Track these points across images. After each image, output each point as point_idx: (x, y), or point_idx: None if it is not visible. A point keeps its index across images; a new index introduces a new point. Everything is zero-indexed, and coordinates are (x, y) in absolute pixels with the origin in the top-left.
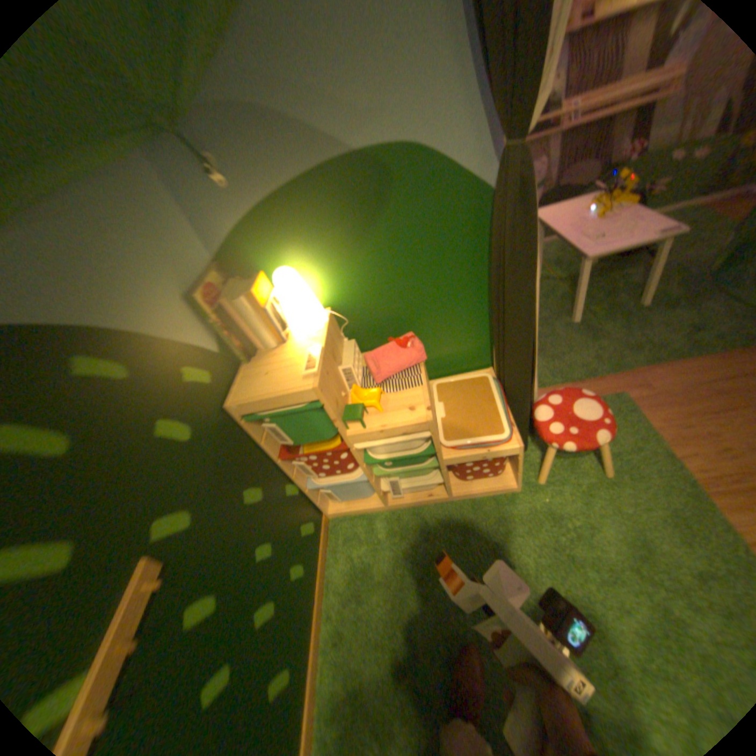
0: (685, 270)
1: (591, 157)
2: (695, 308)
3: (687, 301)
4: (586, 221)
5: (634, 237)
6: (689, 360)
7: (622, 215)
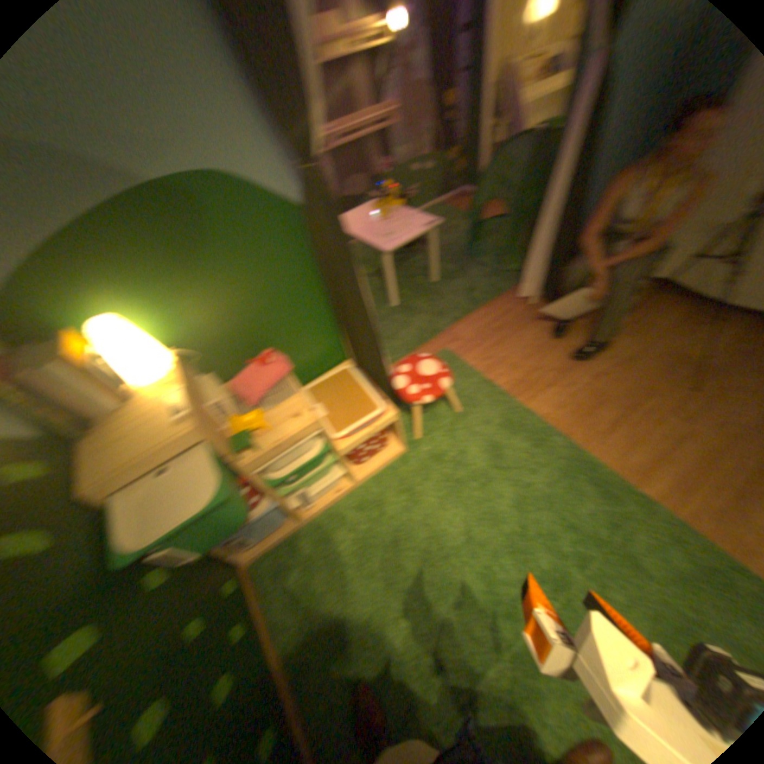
0: (451, 250)
1: (360, 171)
2: (465, 275)
3: (459, 272)
4: (376, 223)
5: (413, 231)
6: (475, 312)
7: (398, 215)
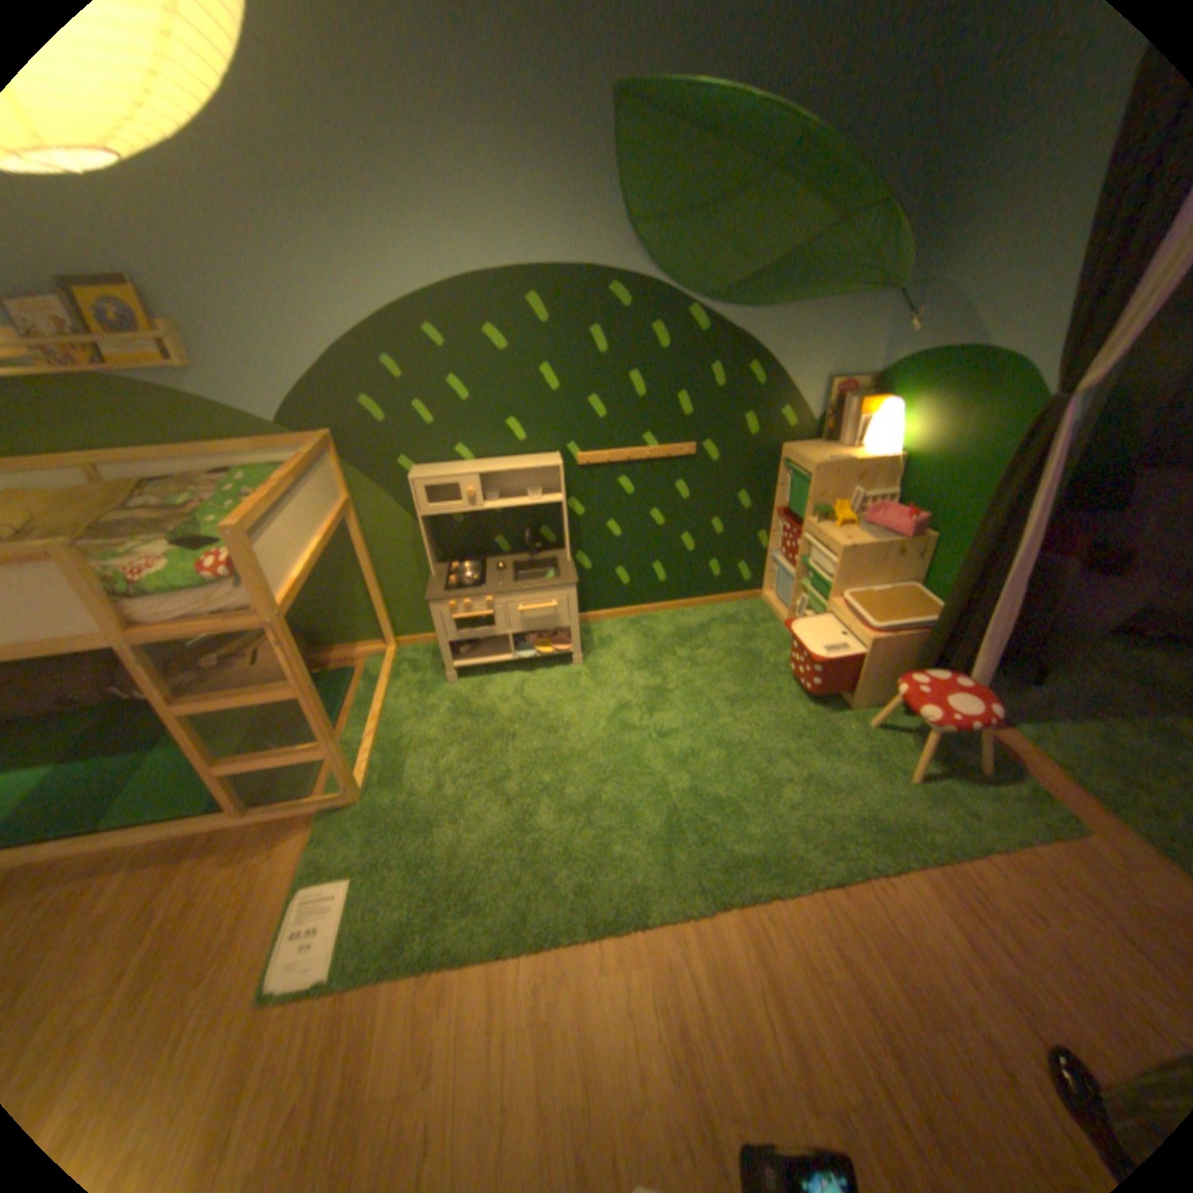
0: None
1: None
2: None
3: None
4: None
5: None
6: None
7: None
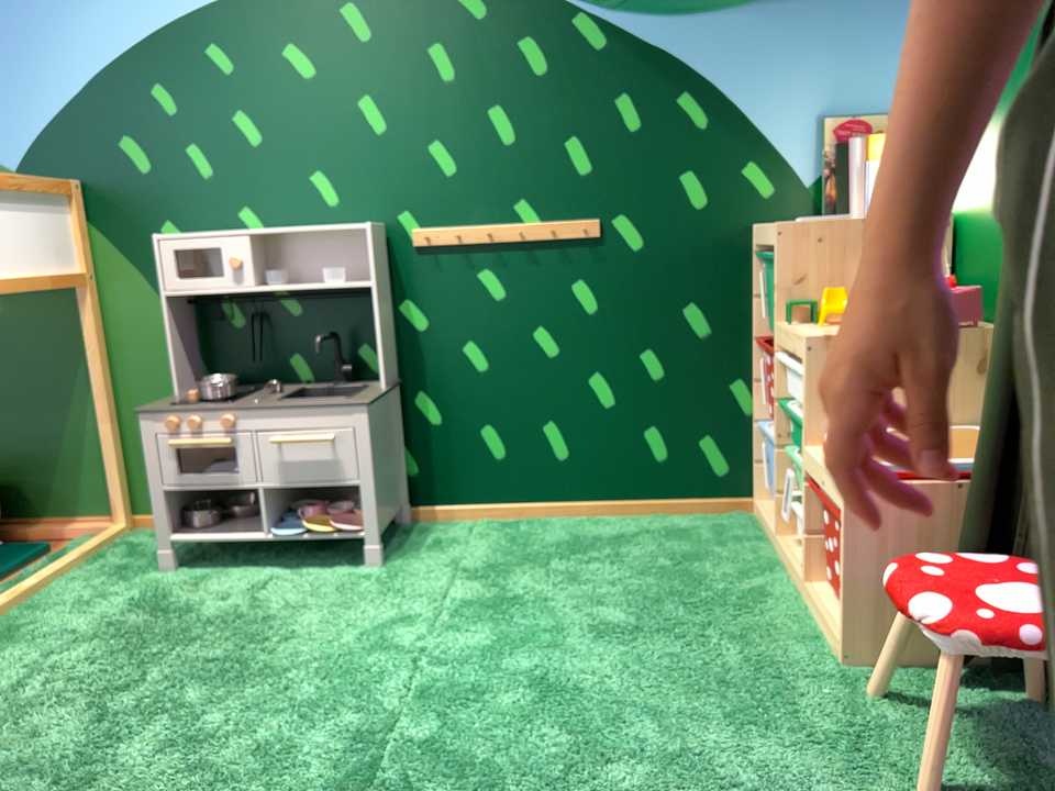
0: None
1: None
2: None
3: None
4: None
5: None
6: None
7: None
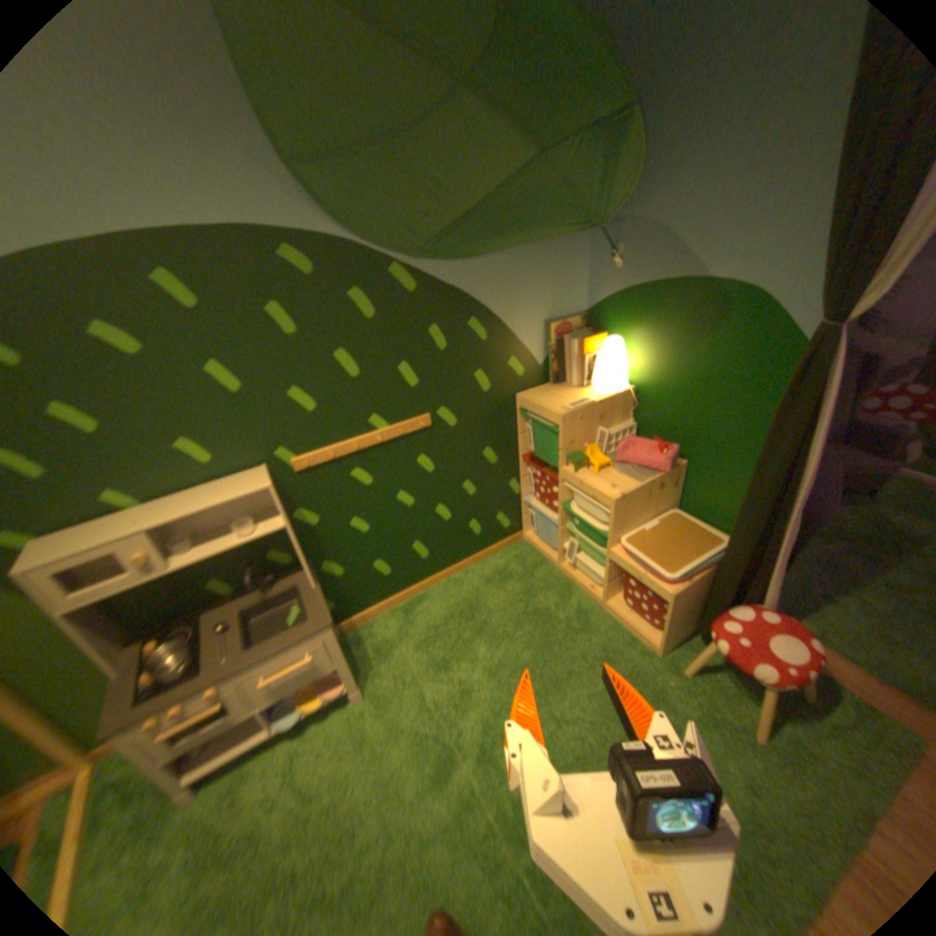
0: None
1: None
2: None
3: None
4: None
5: None
6: None
7: None
